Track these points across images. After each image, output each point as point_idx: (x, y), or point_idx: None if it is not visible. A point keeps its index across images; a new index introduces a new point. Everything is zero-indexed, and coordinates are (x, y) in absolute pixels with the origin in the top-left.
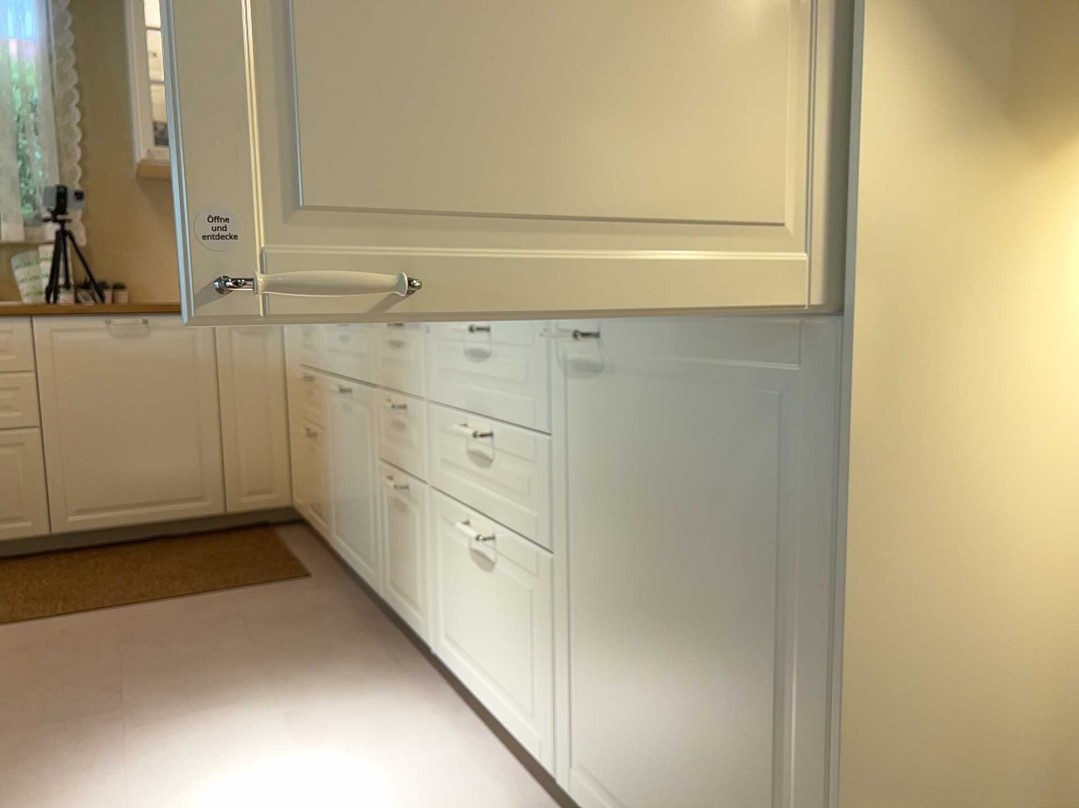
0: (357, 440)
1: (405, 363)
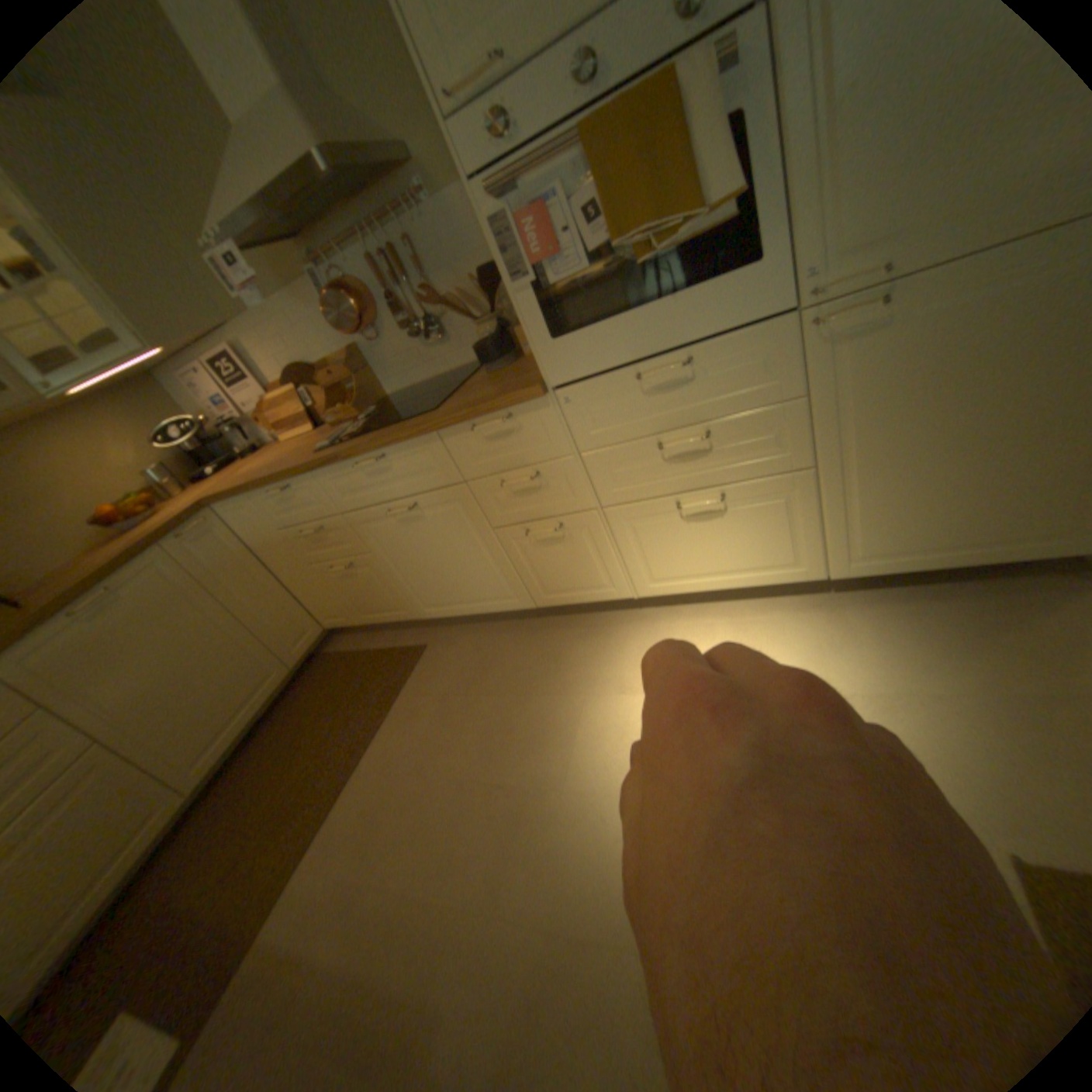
0: (443, 532)
1: (522, 442)
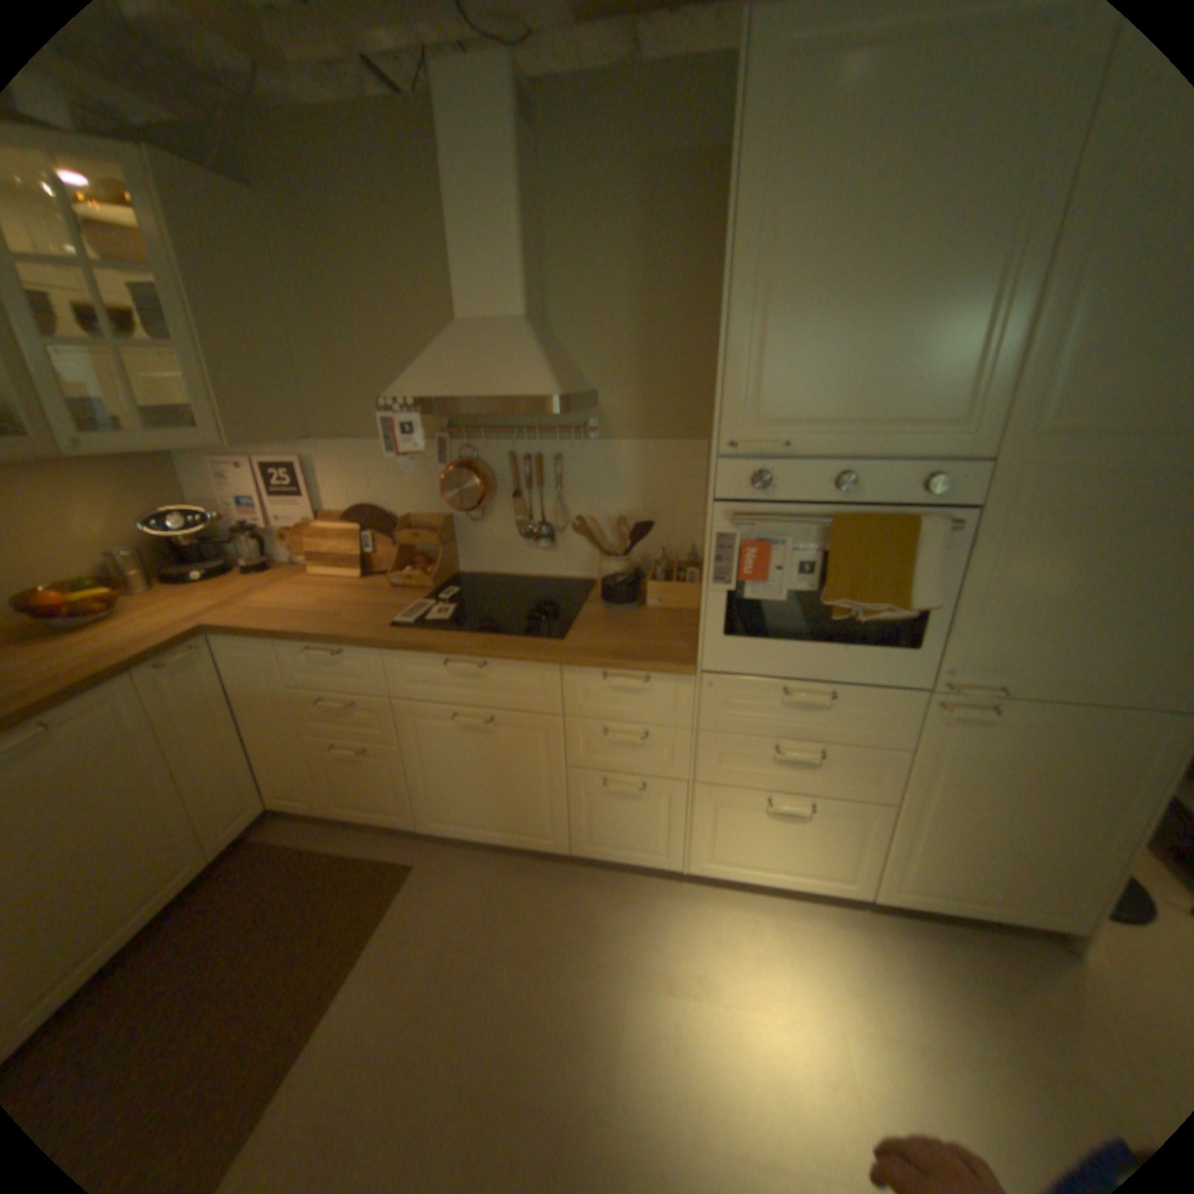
0: (506, 753)
1: (646, 703)
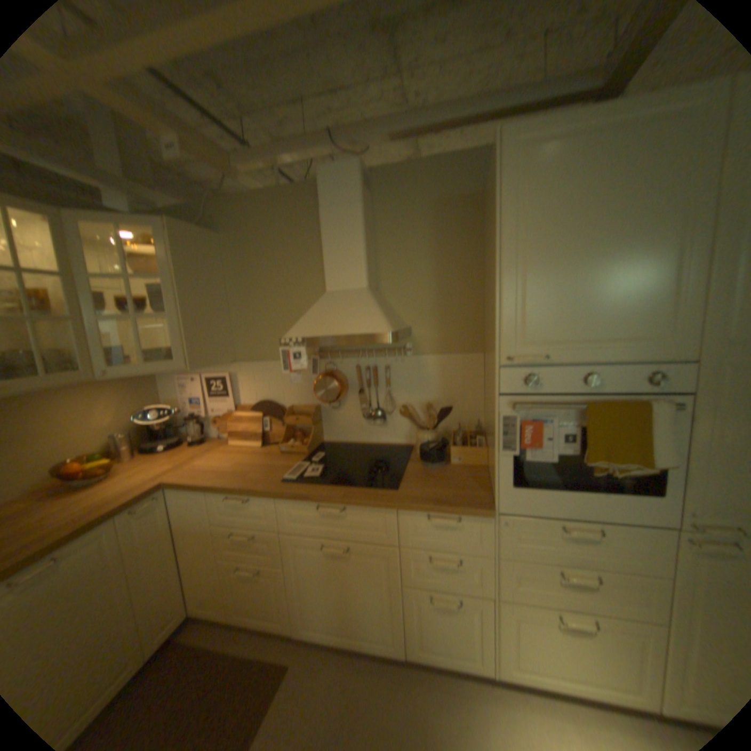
0: (358, 574)
1: (459, 537)
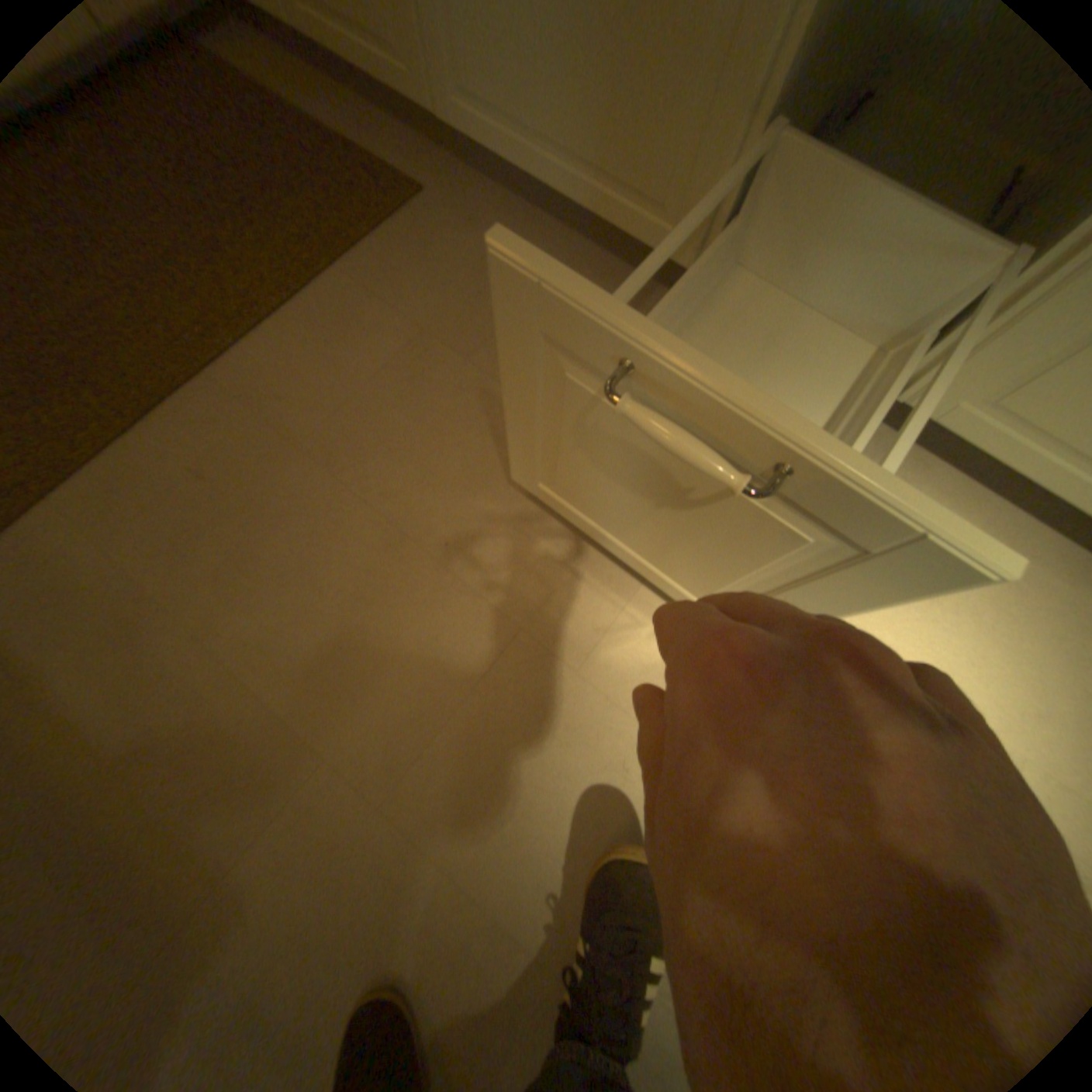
0: None
1: None
